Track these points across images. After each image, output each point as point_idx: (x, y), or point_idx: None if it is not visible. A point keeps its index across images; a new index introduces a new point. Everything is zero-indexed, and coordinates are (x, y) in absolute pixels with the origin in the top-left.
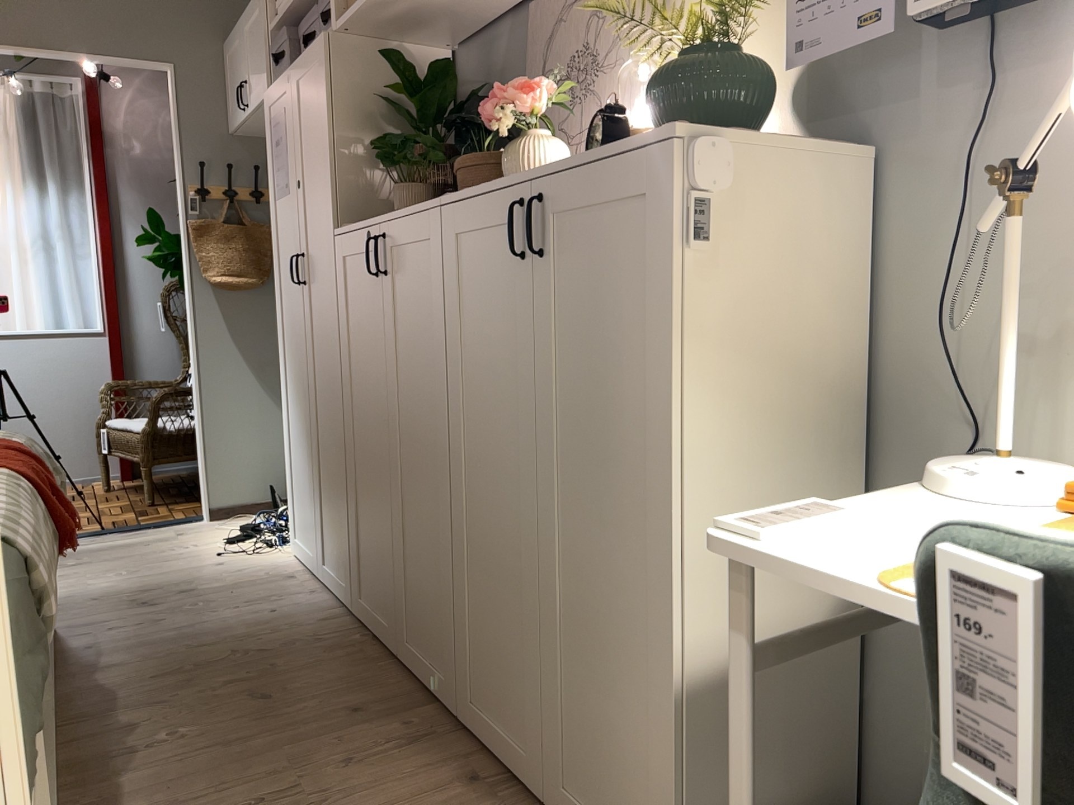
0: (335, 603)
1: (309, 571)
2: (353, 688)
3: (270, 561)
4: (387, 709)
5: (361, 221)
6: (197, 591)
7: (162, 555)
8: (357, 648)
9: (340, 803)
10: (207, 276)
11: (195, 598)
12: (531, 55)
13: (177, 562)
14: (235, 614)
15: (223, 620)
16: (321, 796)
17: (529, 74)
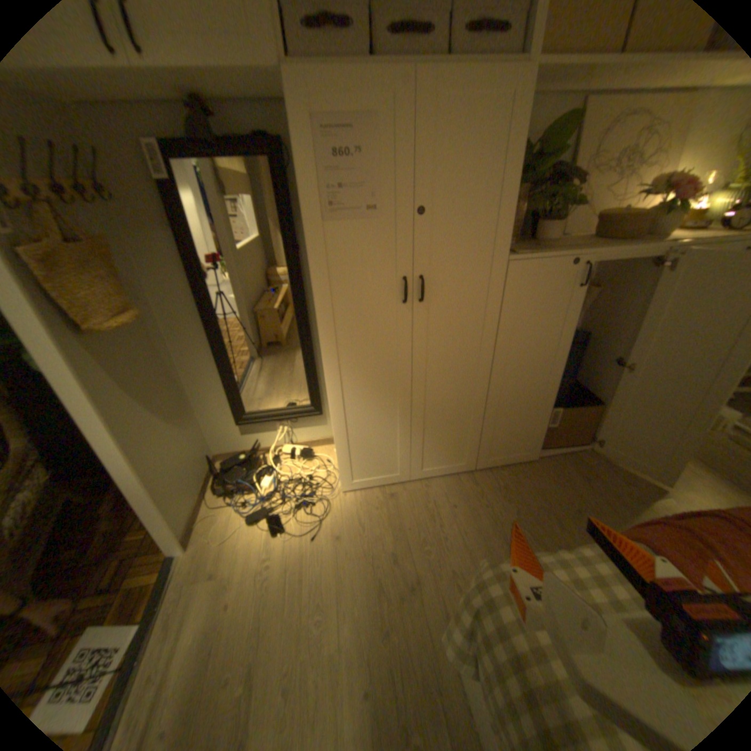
0: (450, 477)
1: (383, 485)
2: (561, 479)
3: (350, 506)
4: (581, 470)
5: (561, 251)
6: (395, 552)
7: (275, 587)
8: (515, 473)
9: (661, 490)
10: (95, 326)
11: (410, 552)
12: (584, 135)
13: (310, 572)
14: (451, 526)
15: (460, 533)
16: (659, 495)
17: (581, 149)
